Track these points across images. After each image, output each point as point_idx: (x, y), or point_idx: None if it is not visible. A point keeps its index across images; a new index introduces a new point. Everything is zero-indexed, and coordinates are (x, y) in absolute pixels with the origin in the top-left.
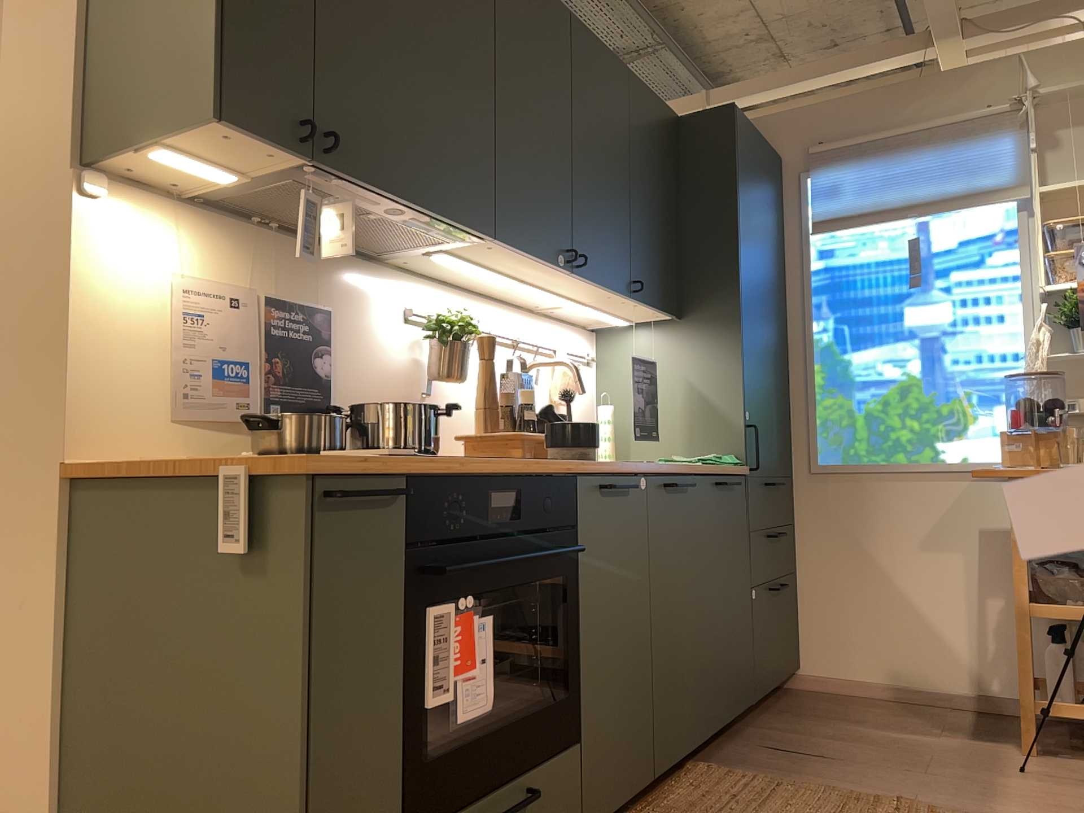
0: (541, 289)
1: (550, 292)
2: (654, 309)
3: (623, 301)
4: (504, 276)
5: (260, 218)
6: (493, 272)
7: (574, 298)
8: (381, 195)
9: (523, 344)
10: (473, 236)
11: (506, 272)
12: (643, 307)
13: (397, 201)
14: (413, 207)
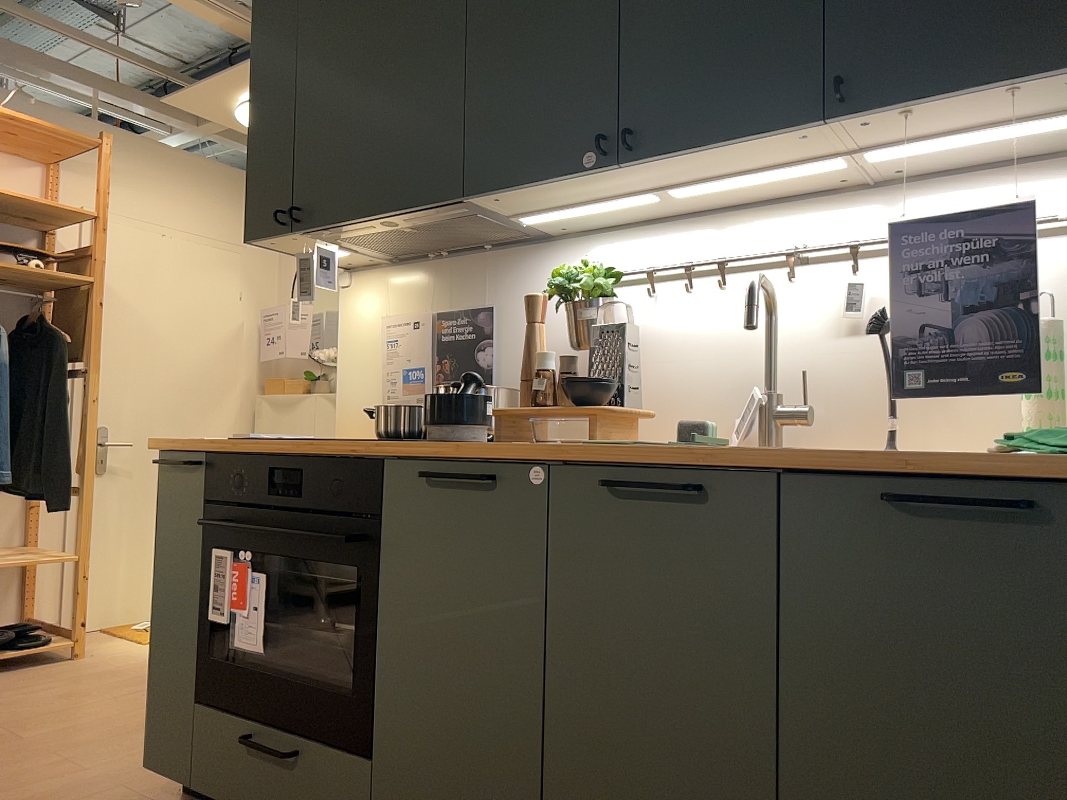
0: (713, 184)
1: (732, 179)
2: (990, 94)
3: (873, 125)
4: (623, 199)
5: (430, 253)
6: (608, 203)
7: (800, 162)
8: (355, 224)
9: (824, 254)
10: (471, 202)
11: (616, 196)
12: (950, 105)
13: (367, 221)
14: (380, 217)
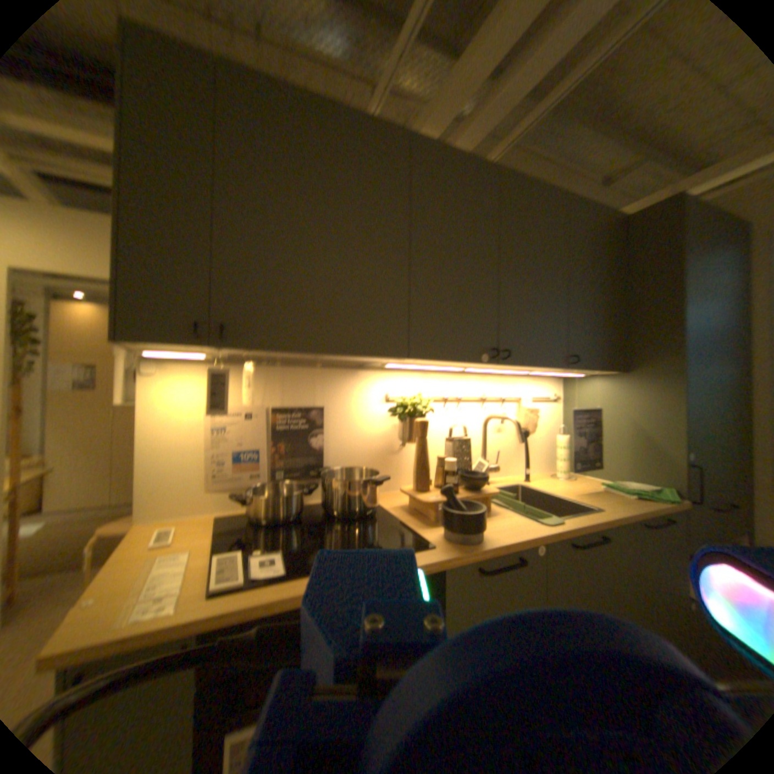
0: (488, 369)
1: (497, 369)
2: (596, 370)
3: (564, 369)
4: (450, 367)
5: (265, 360)
6: (441, 366)
7: (521, 369)
8: (290, 351)
9: (490, 398)
10: (394, 357)
11: (450, 365)
12: (585, 370)
13: (306, 352)
14: (322, 353)
